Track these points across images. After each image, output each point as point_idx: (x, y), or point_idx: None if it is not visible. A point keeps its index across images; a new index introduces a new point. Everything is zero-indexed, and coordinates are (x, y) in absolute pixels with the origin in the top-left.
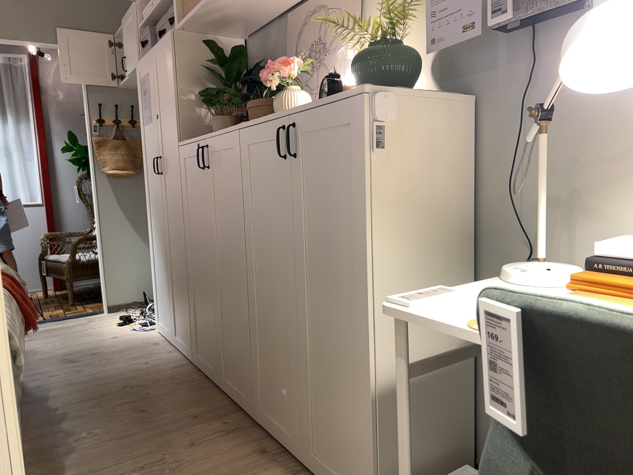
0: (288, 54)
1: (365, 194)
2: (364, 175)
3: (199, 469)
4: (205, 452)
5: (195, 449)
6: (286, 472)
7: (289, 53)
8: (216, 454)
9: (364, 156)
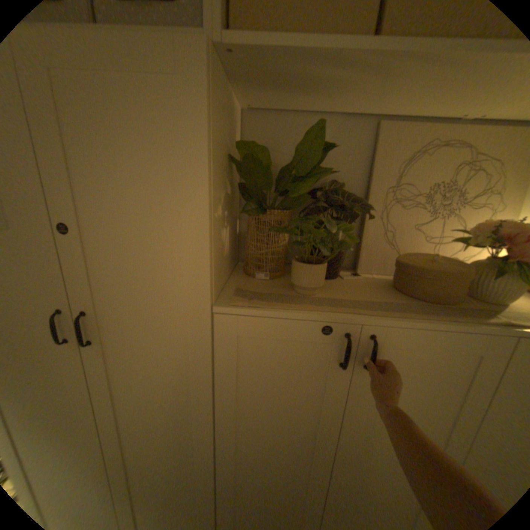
0: (375, 176)
1: None
2: None
3: None
4: None
5: None
6: None
7: (383, 177)
8: None
9: None
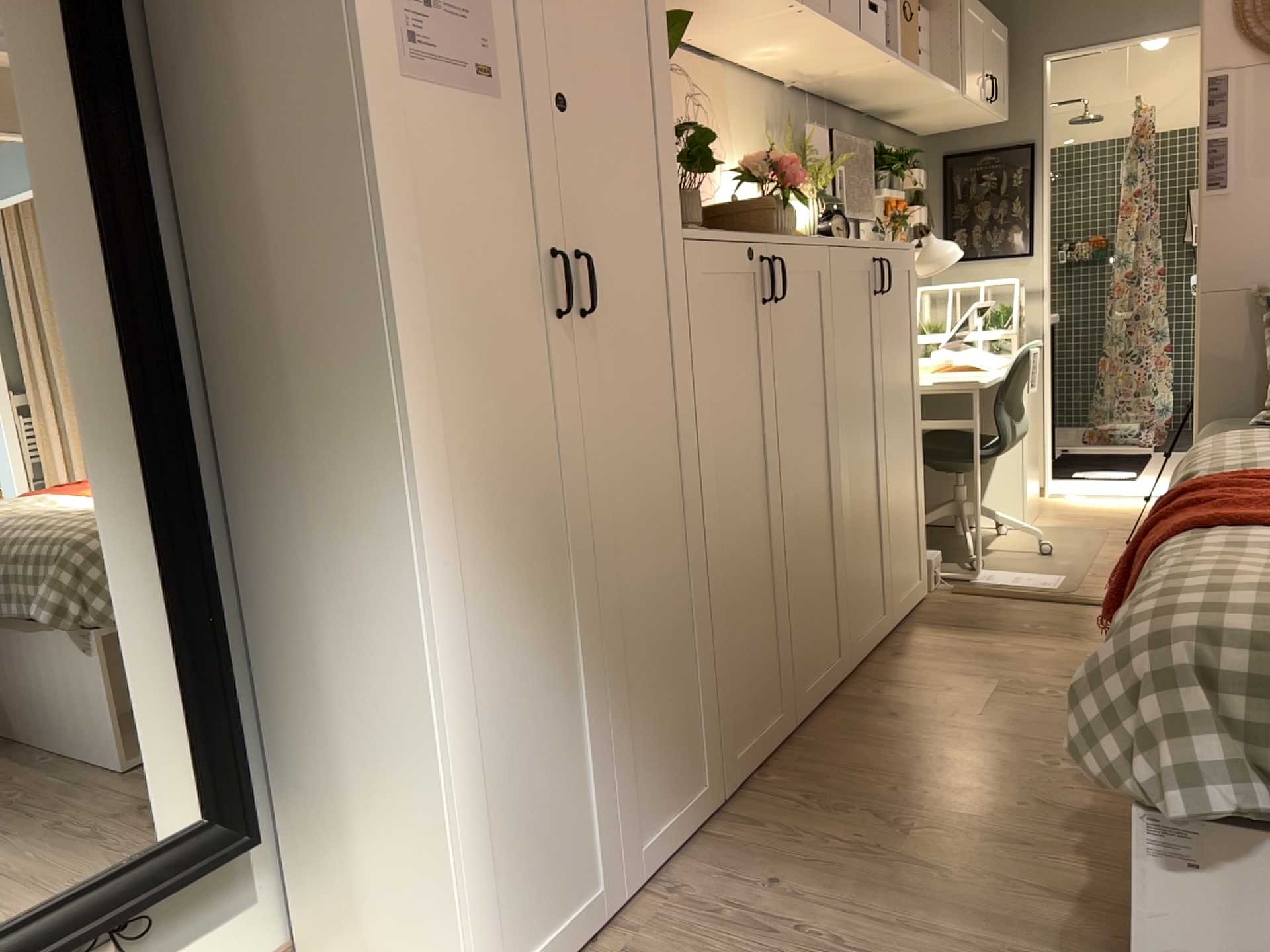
0: None
1: (917, 325)
2: (916, 311)
3: (972, 671)
4: (943, 680)
5: (949, 687)
6: (907, 638)
7: None
8: (937, 674)
9: (916, 296)
